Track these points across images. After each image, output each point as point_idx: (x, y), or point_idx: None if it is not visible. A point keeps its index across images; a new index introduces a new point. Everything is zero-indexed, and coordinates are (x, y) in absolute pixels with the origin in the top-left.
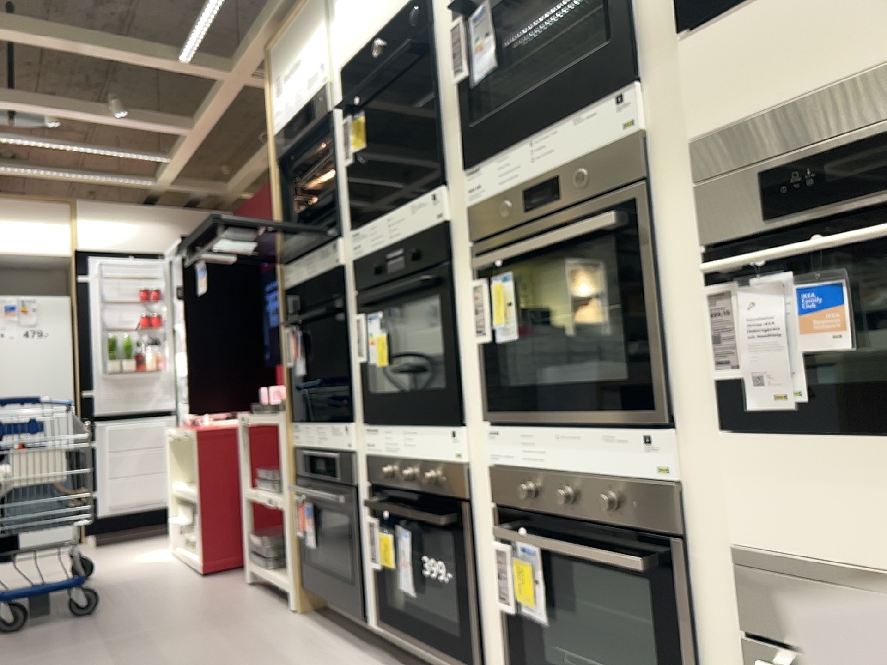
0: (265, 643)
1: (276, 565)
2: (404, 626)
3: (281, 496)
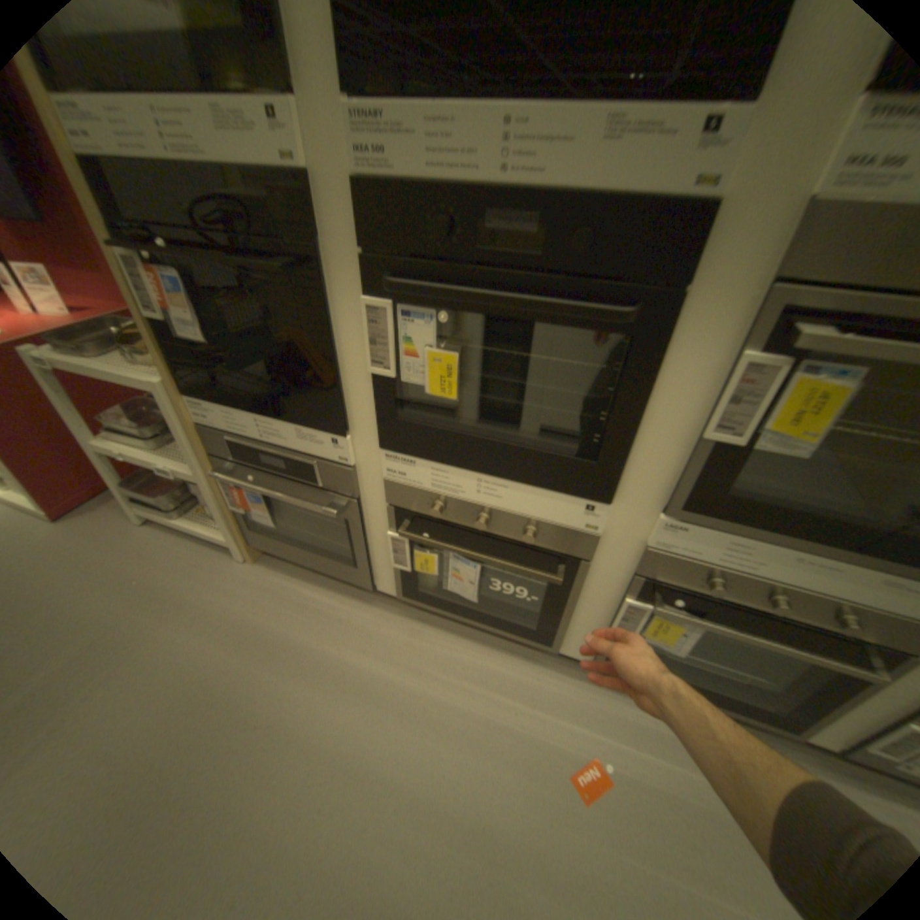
0: (256, 627)
1: (180, 511)
2: (442, 605)
3: (176, 462)
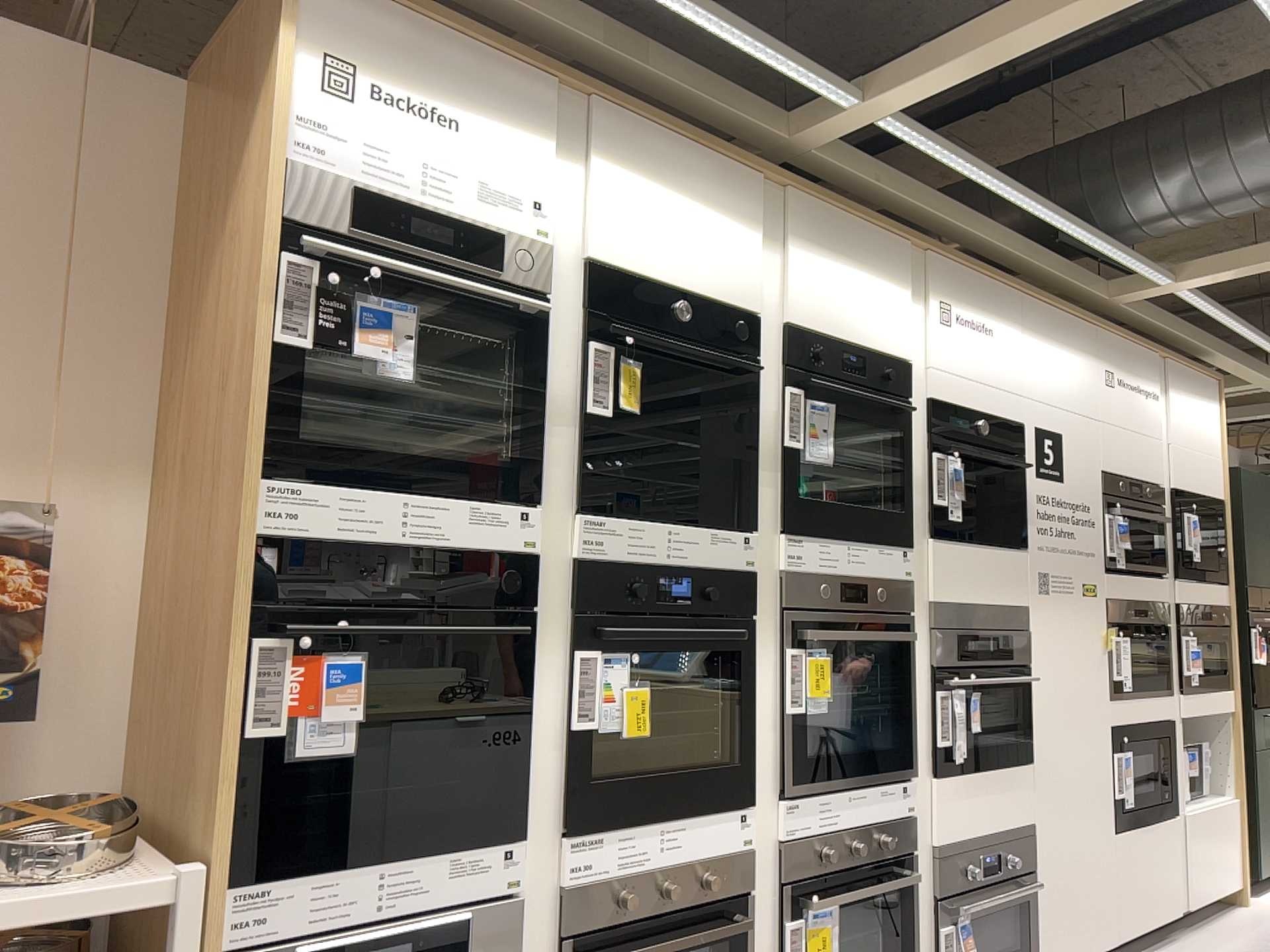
0: None
1: None
2: None
3: None
